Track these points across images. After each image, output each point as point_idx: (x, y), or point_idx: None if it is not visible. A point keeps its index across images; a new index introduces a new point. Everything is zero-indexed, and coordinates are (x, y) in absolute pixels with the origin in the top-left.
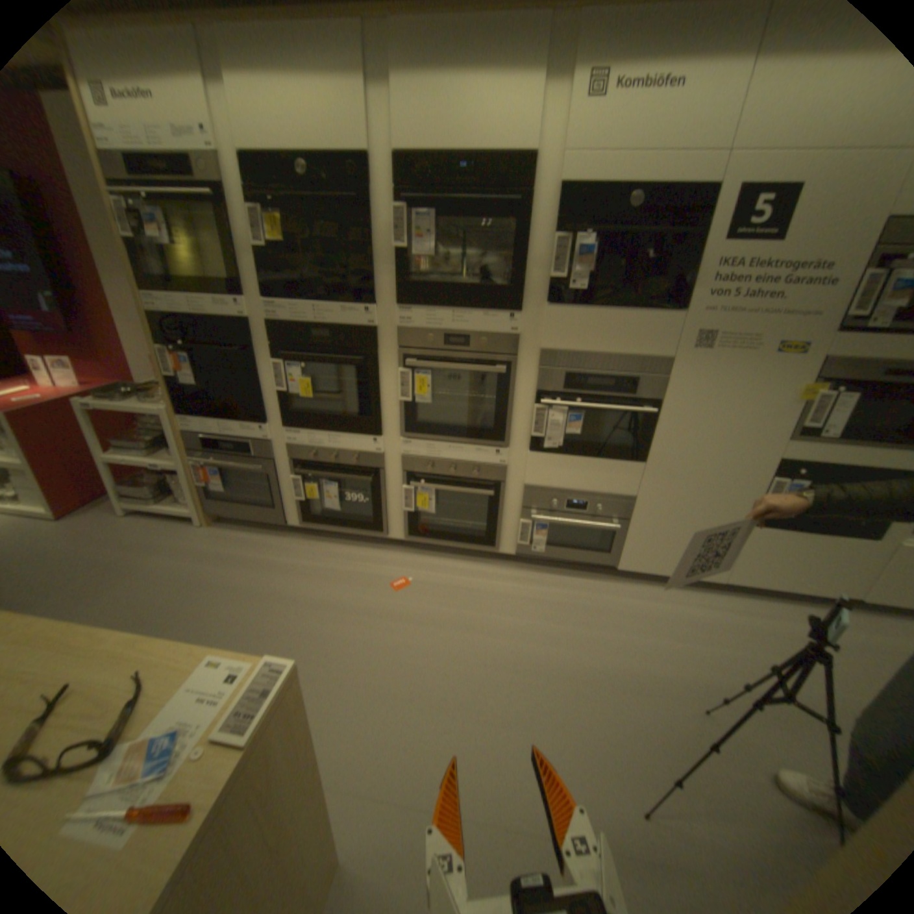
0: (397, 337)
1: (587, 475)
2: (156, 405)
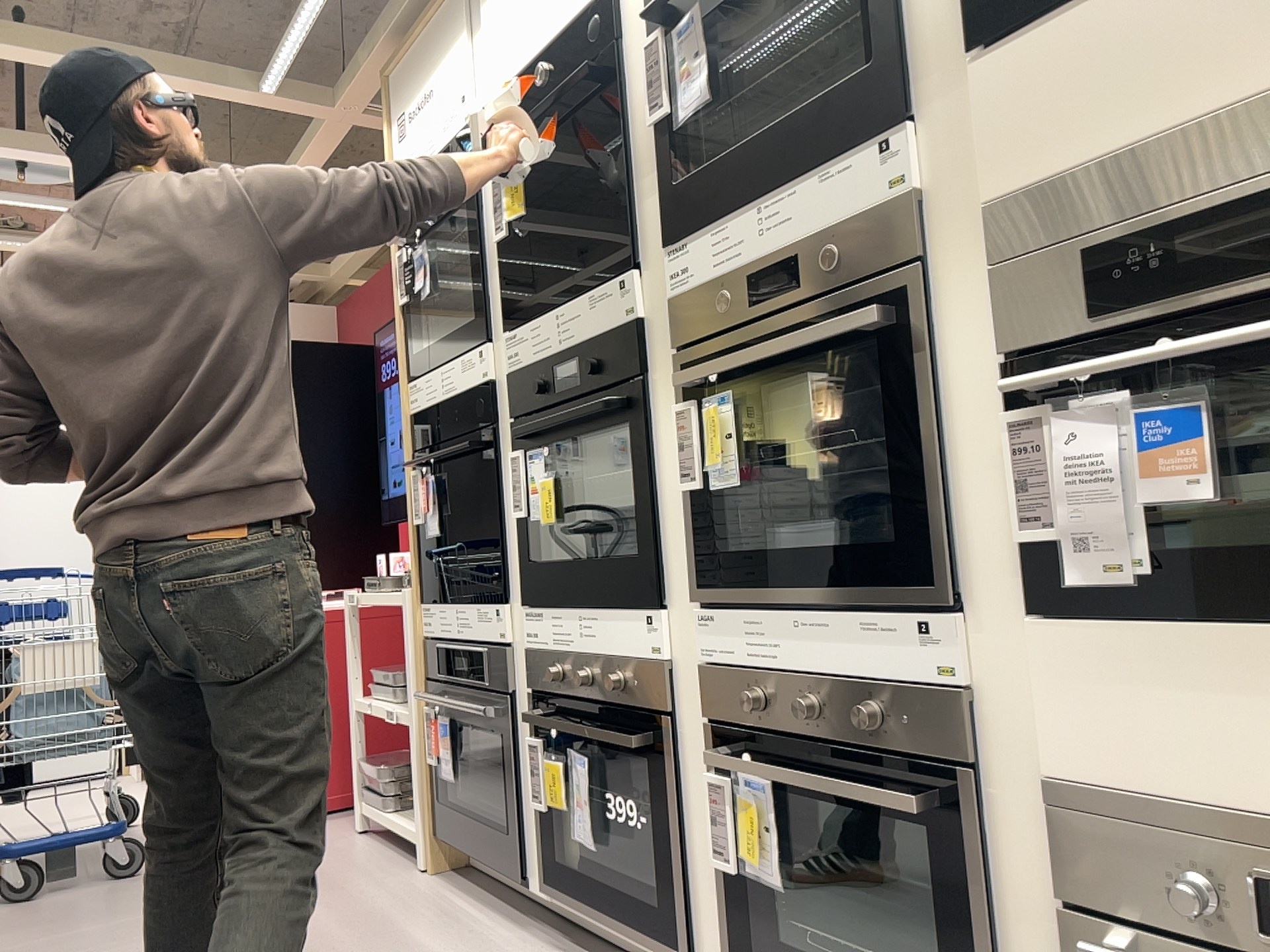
0: (673, 320)
1: None
2: (416, 587)
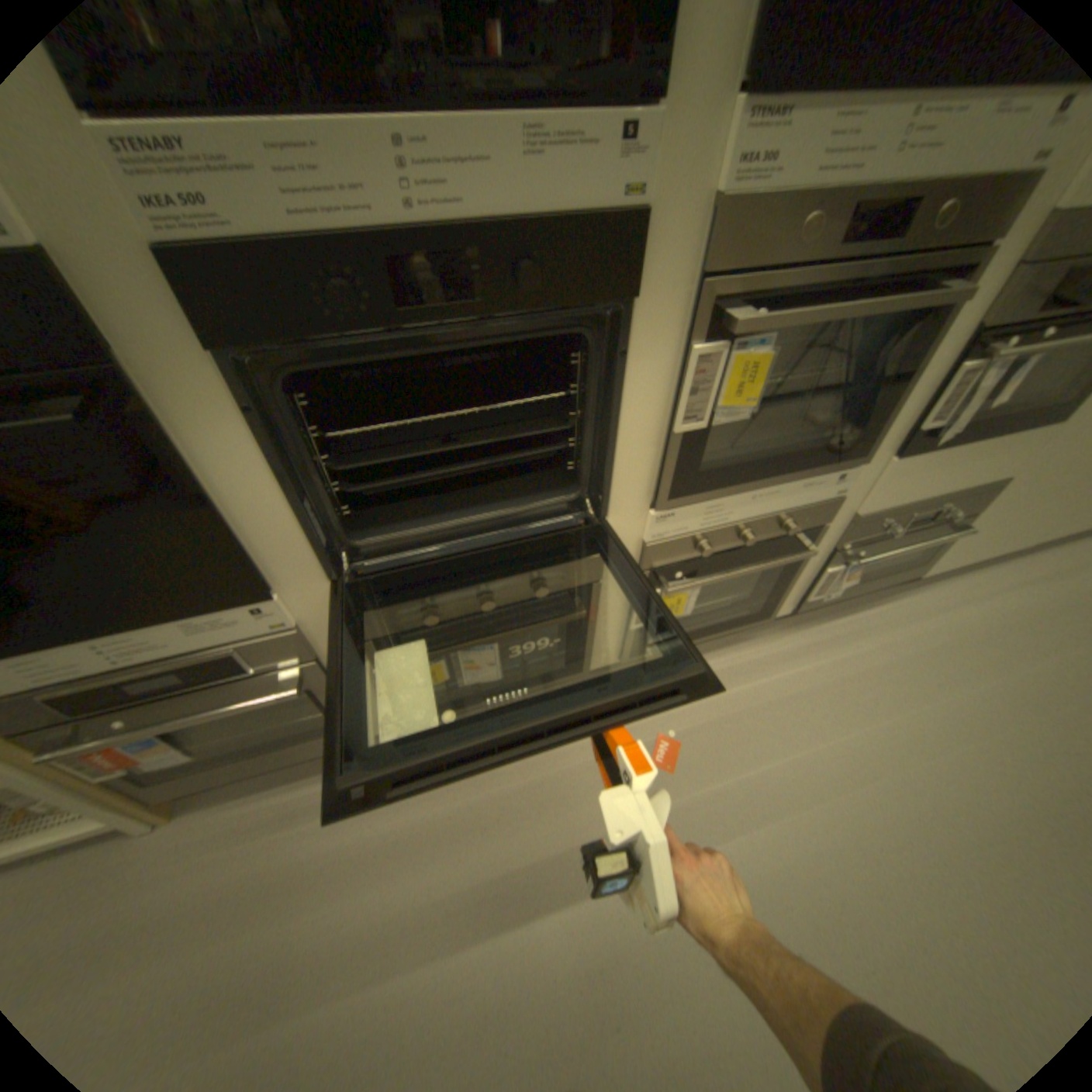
0: (712, 228)
1: (968, 467)
2: None
